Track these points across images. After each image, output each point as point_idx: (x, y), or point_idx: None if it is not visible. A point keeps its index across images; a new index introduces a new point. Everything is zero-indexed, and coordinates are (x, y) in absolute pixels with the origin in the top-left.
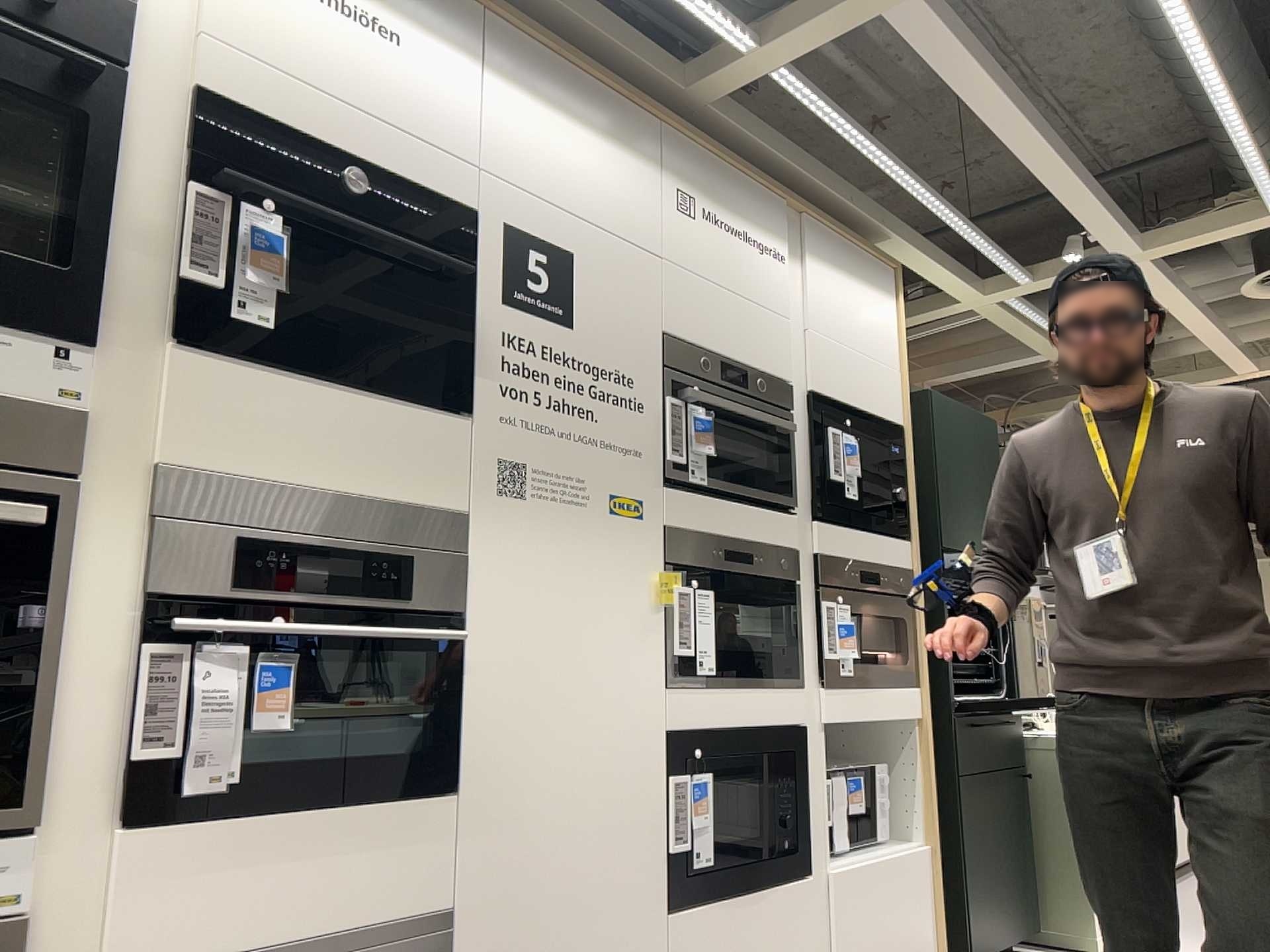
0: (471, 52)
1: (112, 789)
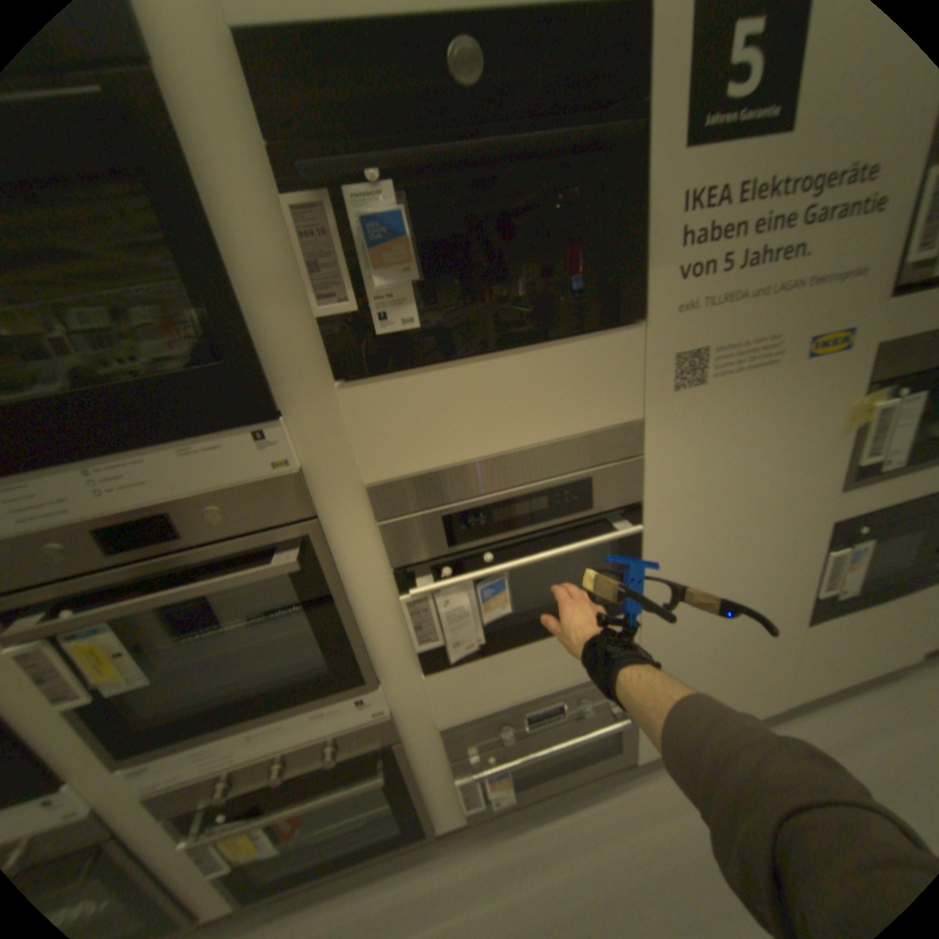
0: None
1: (413, 656)
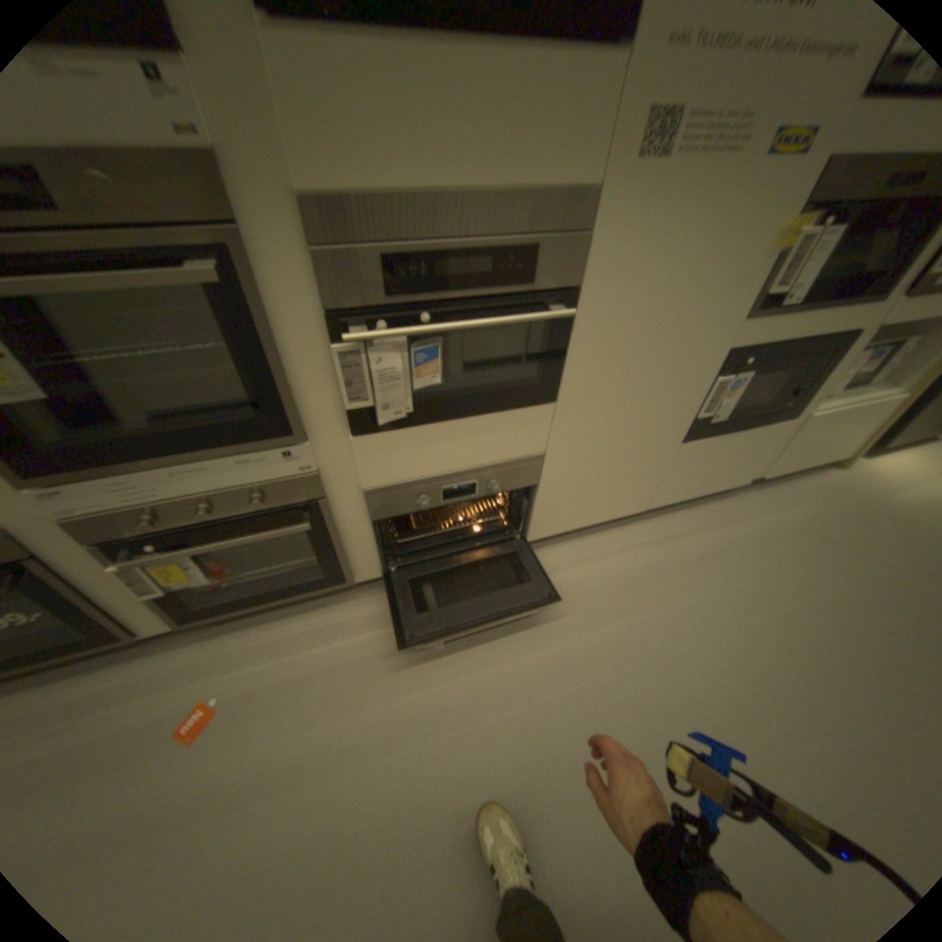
0: None
1: (342, 417)
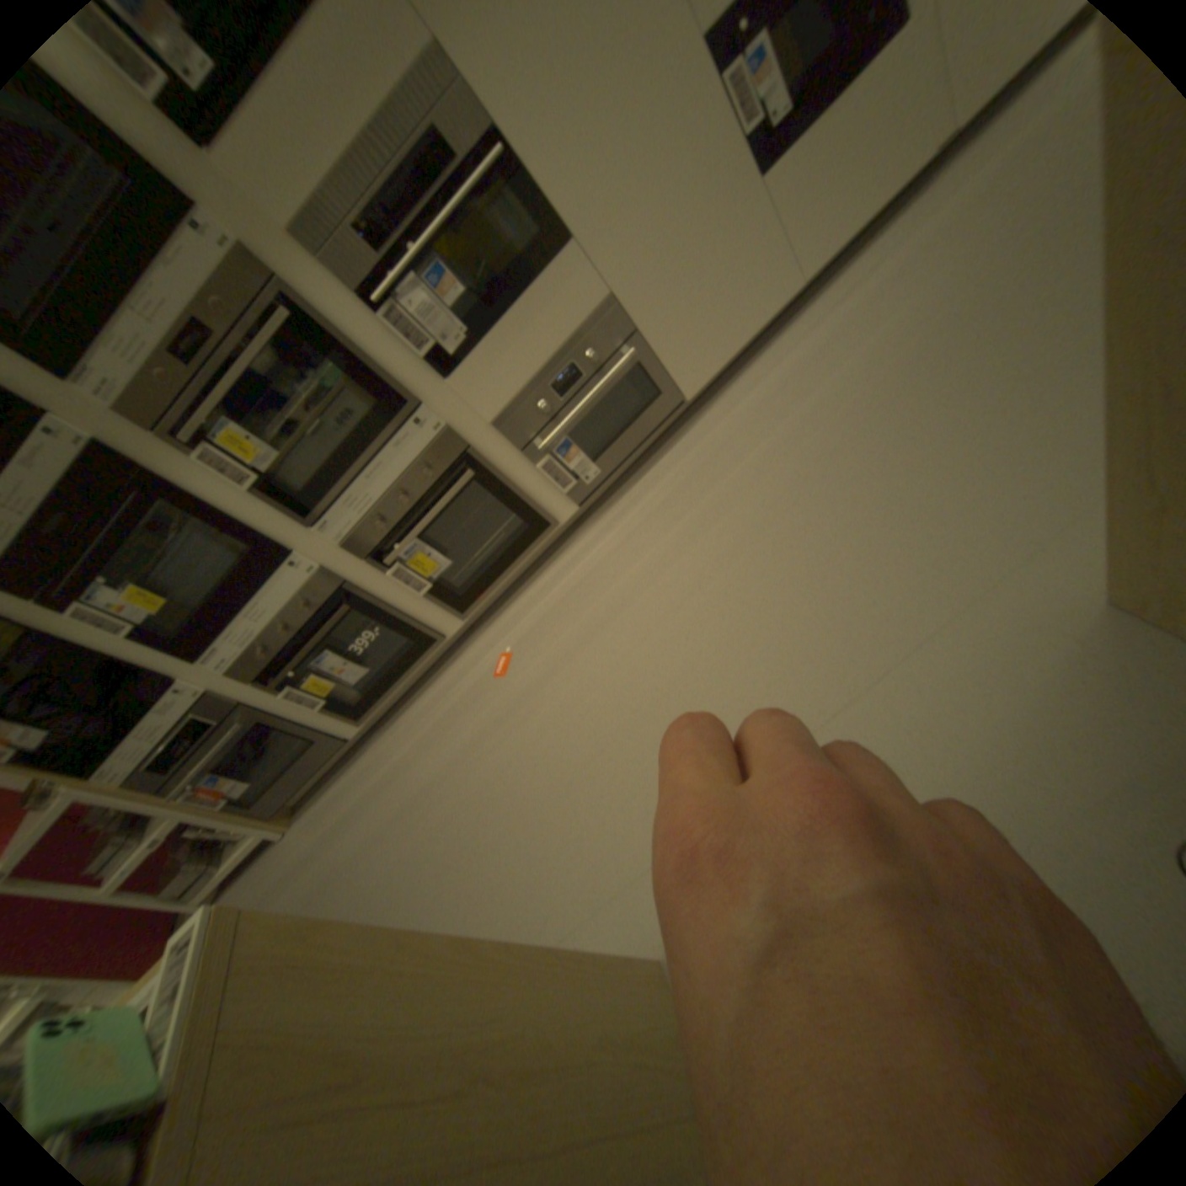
0: None
1: (431, 369)
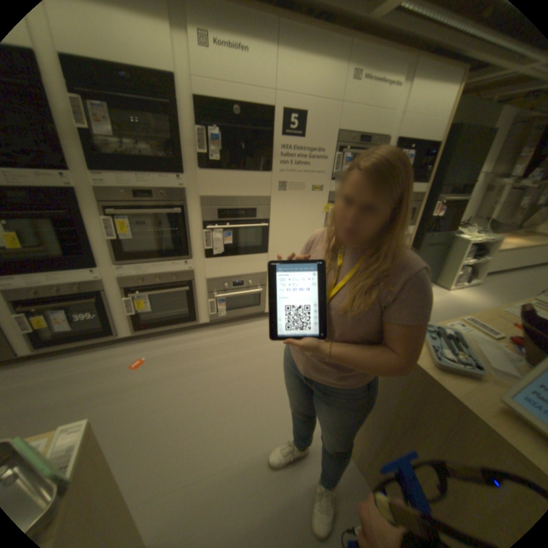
0: (273, 40)
1: (203, 252)
